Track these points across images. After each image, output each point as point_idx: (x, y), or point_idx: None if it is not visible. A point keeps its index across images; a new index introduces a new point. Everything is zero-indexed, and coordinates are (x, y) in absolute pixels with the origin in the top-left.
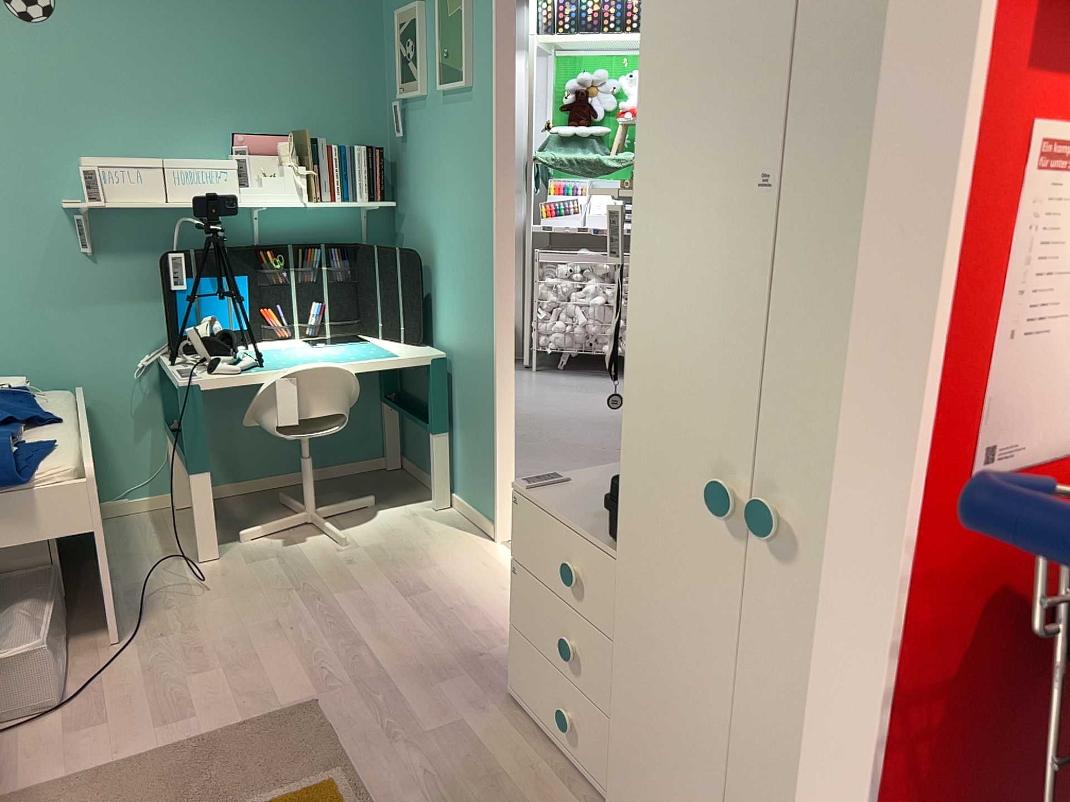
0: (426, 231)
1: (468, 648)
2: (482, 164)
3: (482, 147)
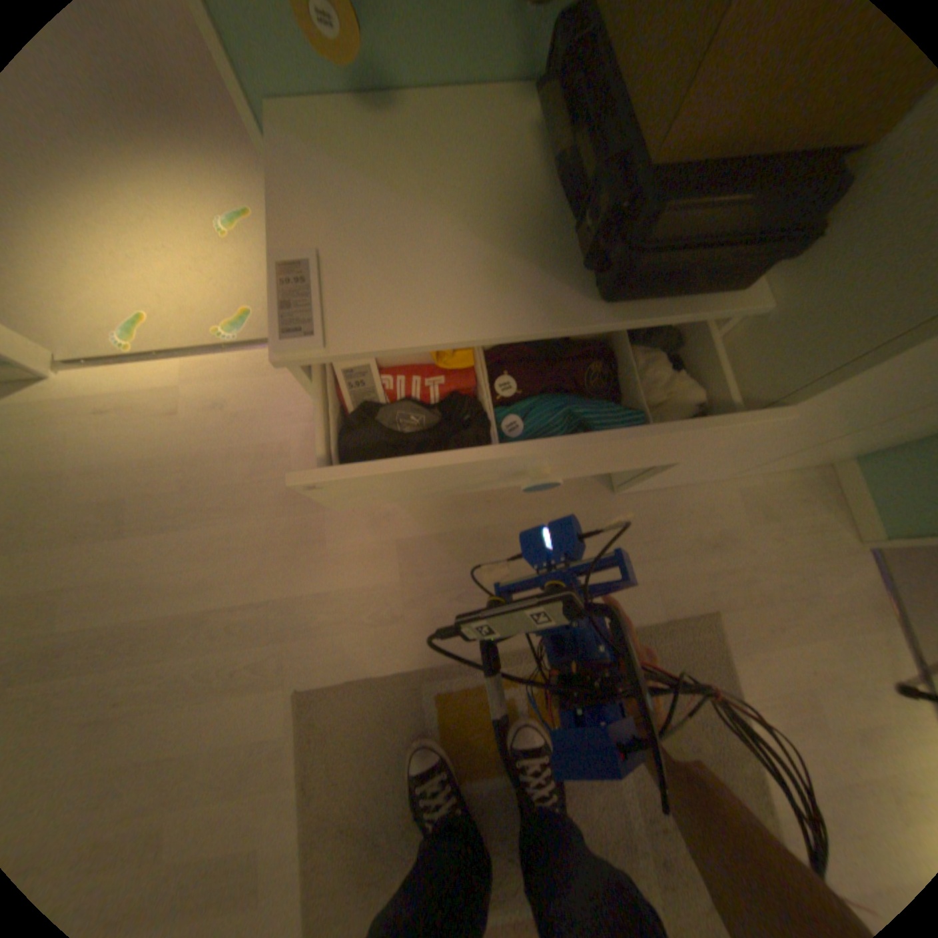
0: None
1: (273, 493)
2: None
3: None
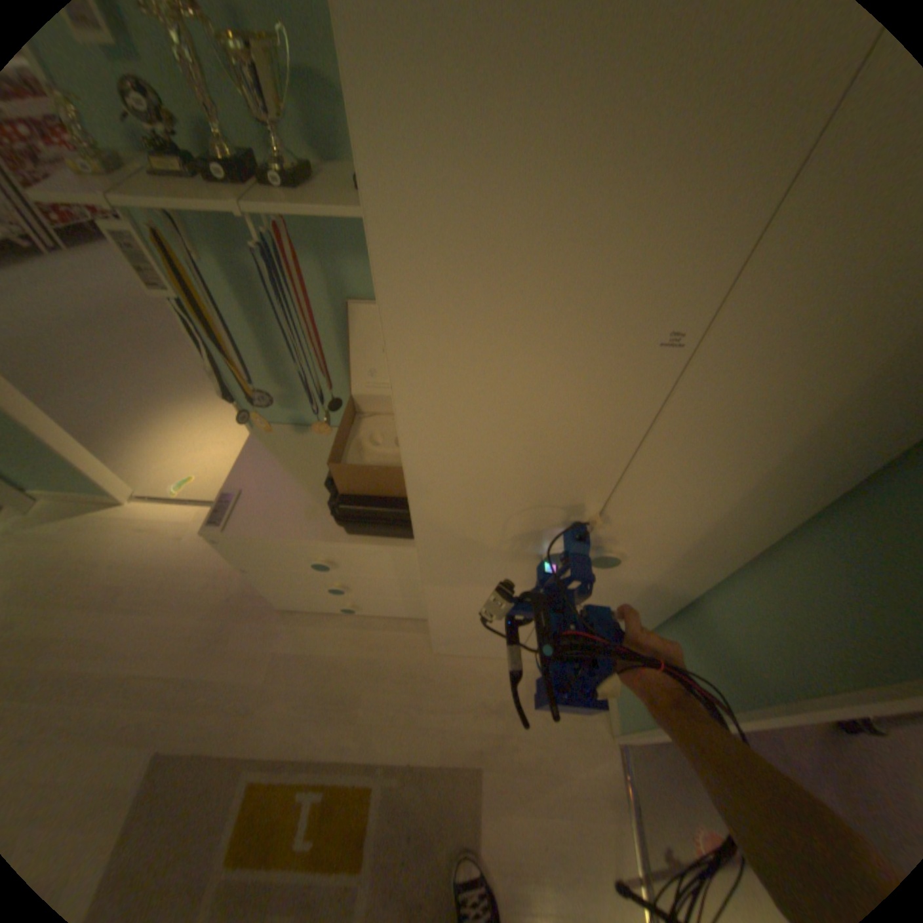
0: None
1: (211, 604)
2: None
3: None
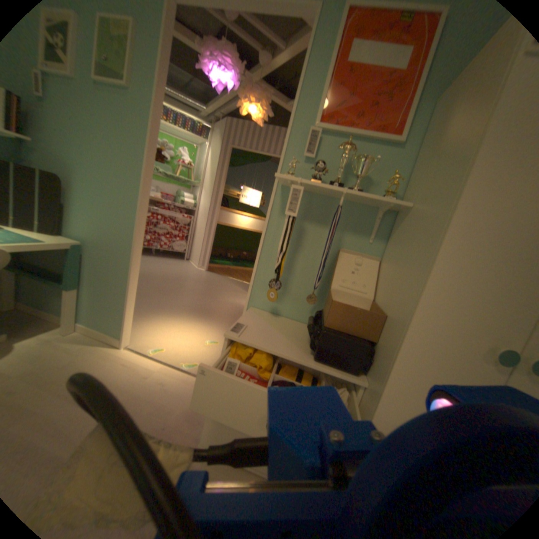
0: (63, 166)
1: (151, 429)
2: (134, 139)
3: (134, 128)
